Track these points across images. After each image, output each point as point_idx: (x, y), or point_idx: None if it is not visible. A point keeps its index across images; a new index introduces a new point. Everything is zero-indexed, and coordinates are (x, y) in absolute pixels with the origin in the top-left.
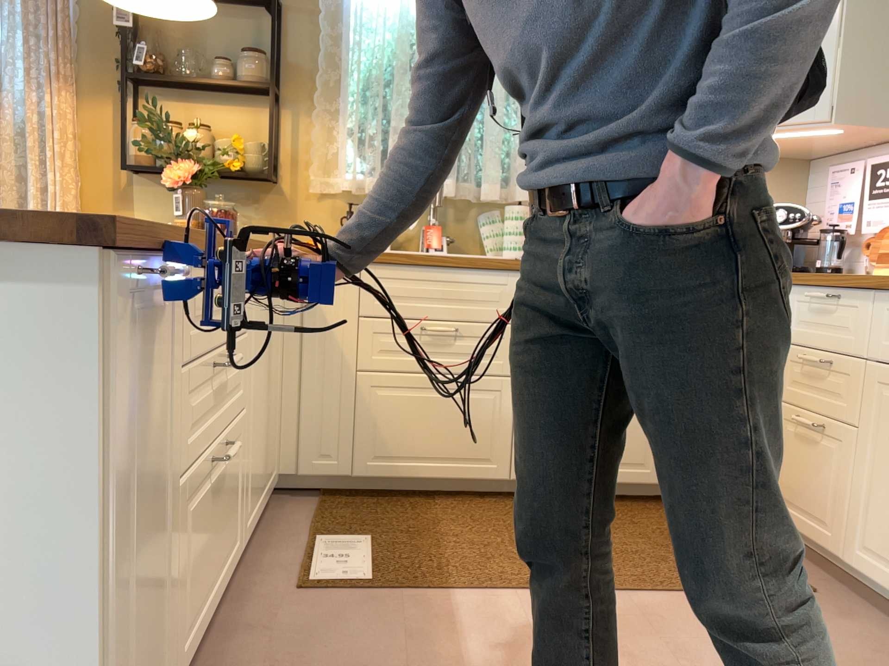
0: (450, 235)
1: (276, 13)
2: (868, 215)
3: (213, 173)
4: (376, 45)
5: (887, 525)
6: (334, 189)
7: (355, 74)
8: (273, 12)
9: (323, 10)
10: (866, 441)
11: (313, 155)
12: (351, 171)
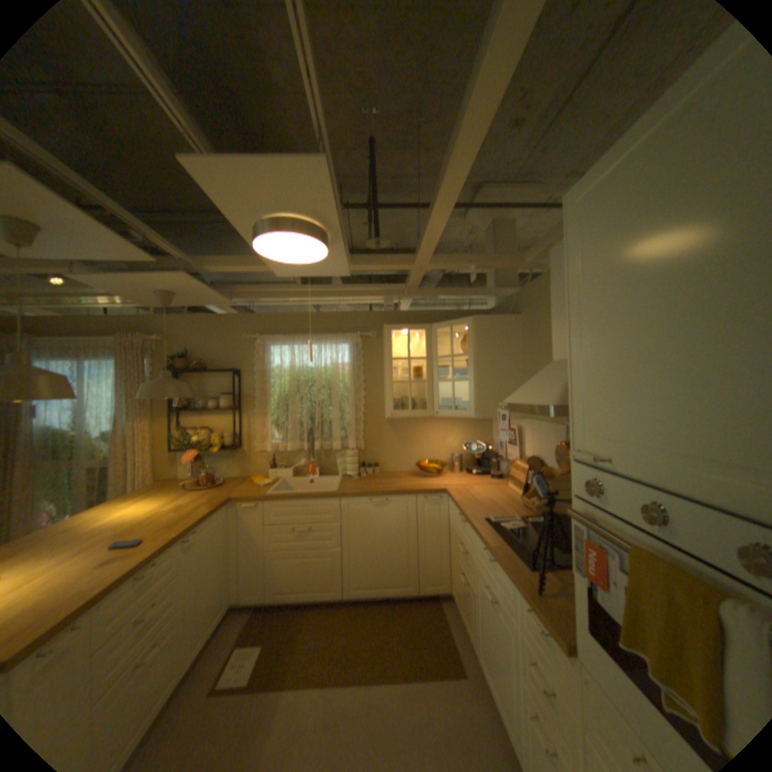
0: (323, 464)
1: (234, 378)
2: (508, 451)
3: (208, 450)
4: (281, 385)
5: (485, 650)
6: (266, 450)
7: (272, 398)
8: (235, 373)
9: (256, 372)
10: (478, 601)
11: (255, 435)
12: (274, 441)
